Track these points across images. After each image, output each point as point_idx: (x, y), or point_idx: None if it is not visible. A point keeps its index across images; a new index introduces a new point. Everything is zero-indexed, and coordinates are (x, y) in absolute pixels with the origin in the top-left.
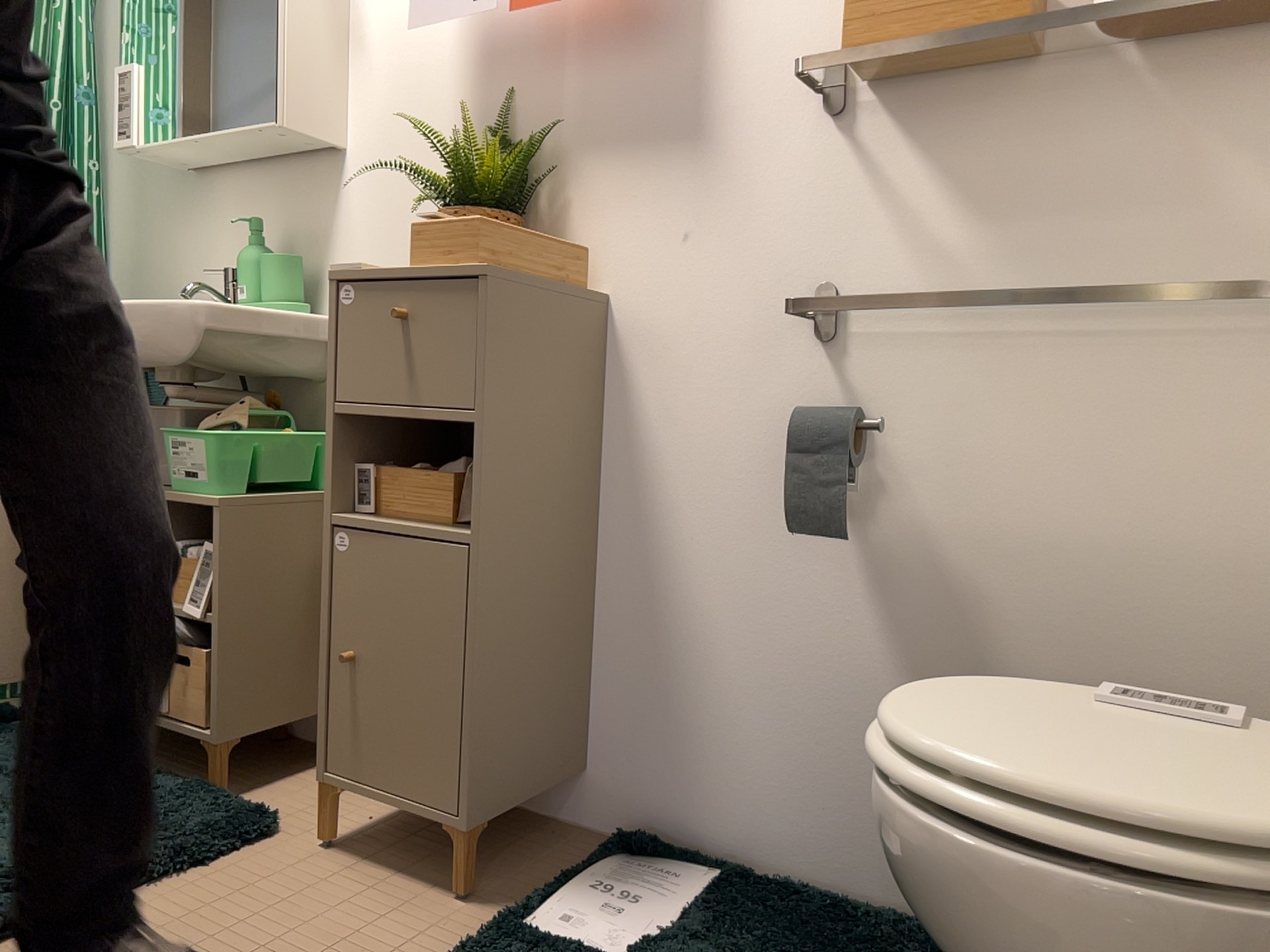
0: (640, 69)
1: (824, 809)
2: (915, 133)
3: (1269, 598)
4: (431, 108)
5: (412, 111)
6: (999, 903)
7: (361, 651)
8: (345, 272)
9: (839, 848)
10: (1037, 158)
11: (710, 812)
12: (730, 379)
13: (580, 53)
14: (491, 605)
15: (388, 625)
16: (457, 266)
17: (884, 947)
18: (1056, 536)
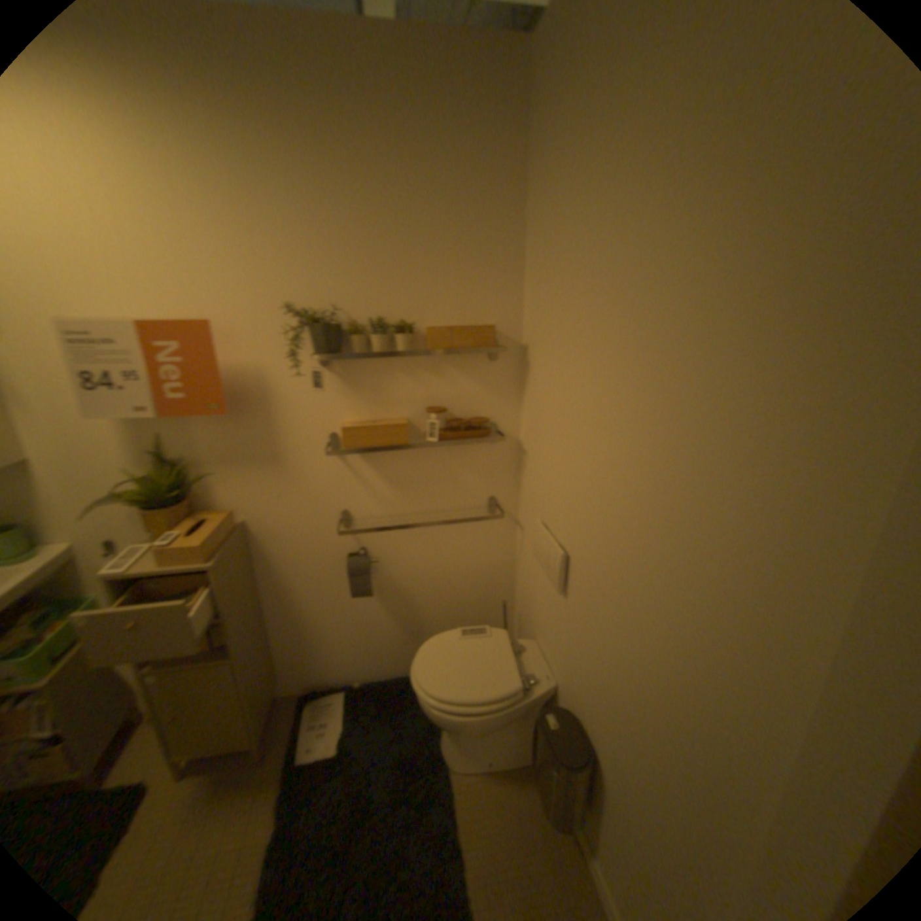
0: (235, 430)
1: (370, 660)
2: (367, 460)
3: (479, 575)
4: (92, 440)
5: (77, 441)
6: (461, 728)
7: (175, 715)
8: (108, 577)
9: (376, 668)
10: (409, 469)
11: (330, 675)
12: (309, 545)
13: (196, 420)
14: (241, 675)
15: (189, 702)
16: (189, 568)
17: (401, 696)
18: (427, 572)
